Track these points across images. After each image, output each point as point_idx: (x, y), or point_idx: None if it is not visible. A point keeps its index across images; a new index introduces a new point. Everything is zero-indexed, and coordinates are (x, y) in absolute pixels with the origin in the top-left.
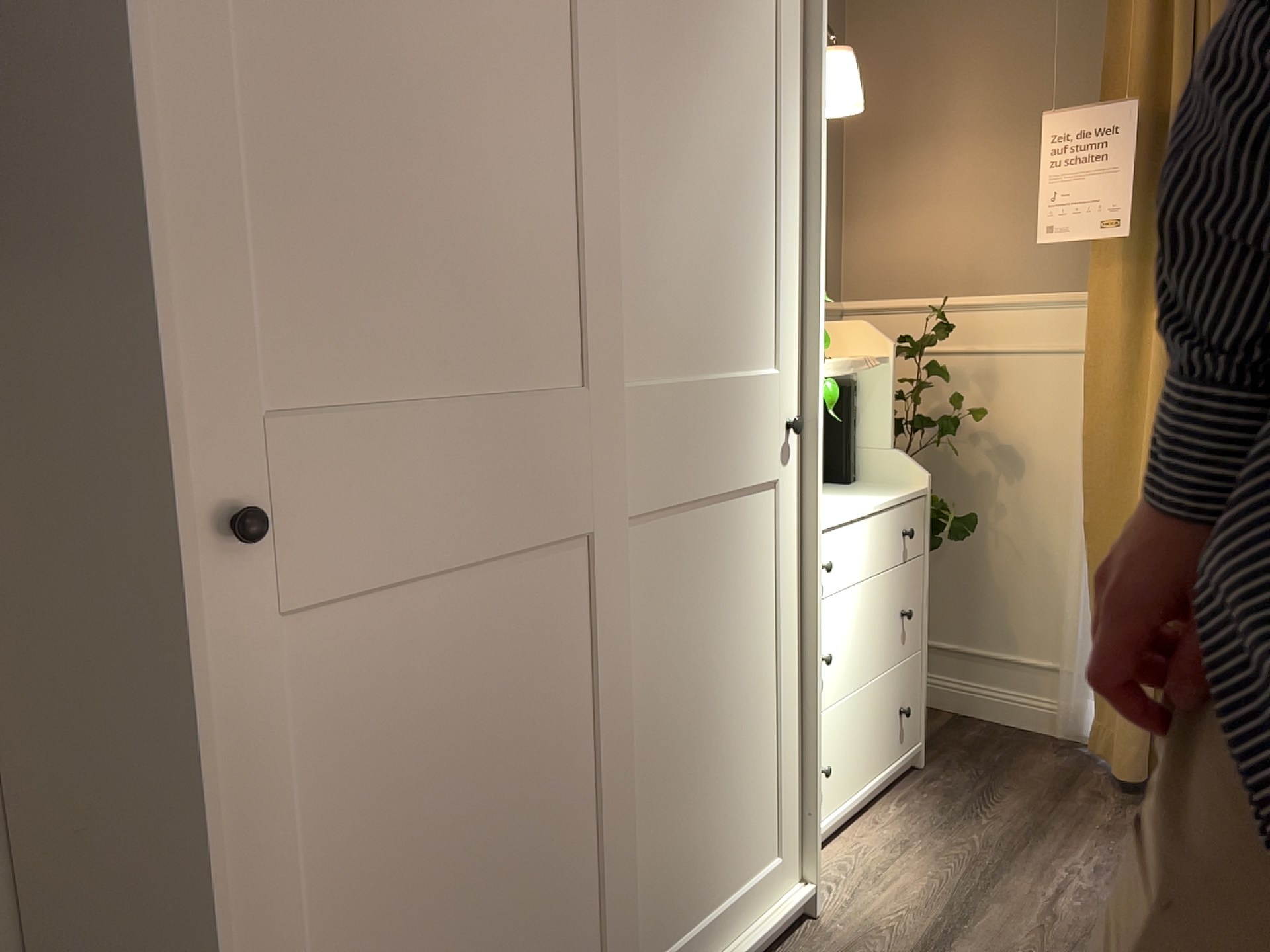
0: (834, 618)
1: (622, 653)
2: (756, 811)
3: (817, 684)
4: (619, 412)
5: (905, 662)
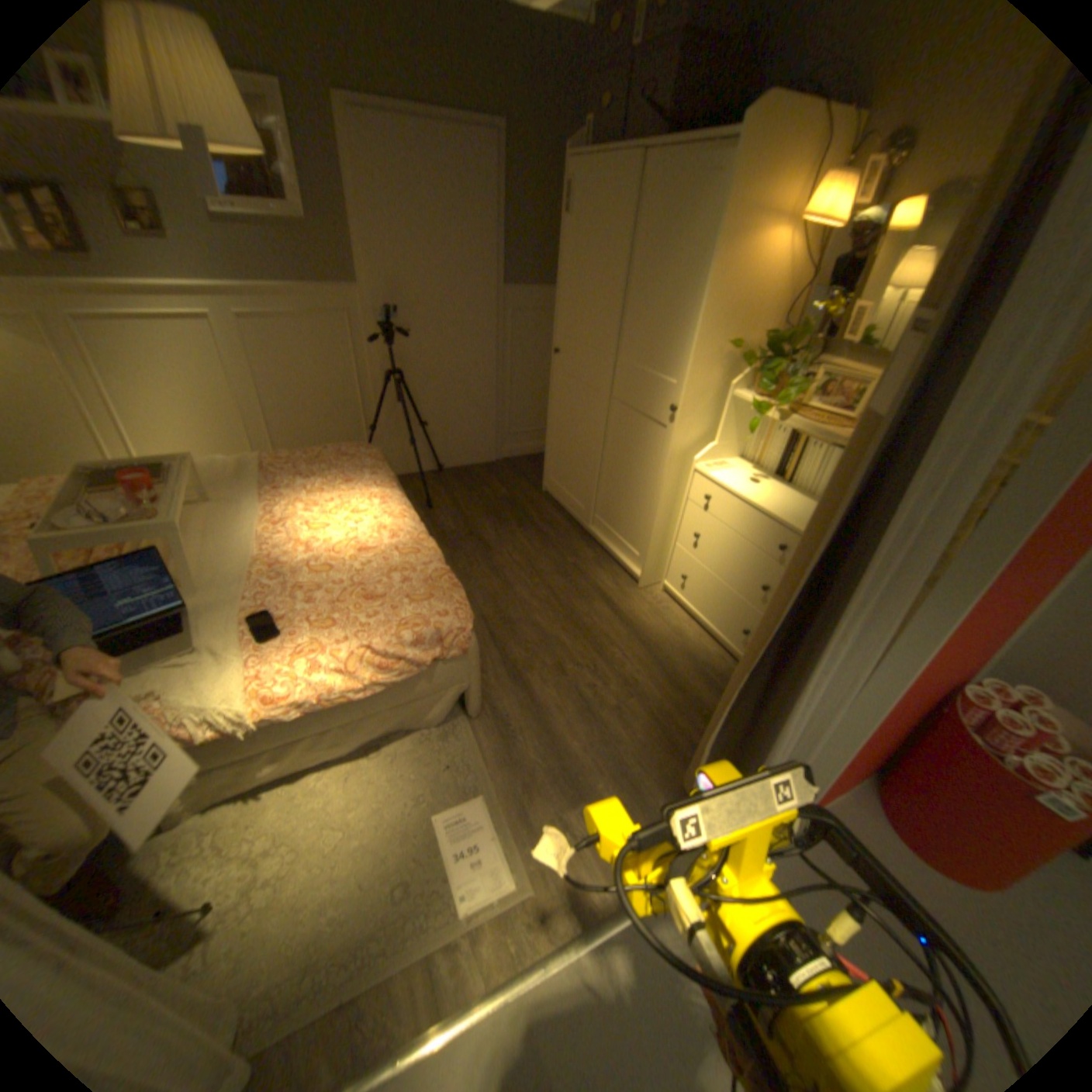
0: (711, 526)
1: (606, 431)
2: (635, 528)
3: (657, 512)
4: (616, 365)
5: (760, 611)
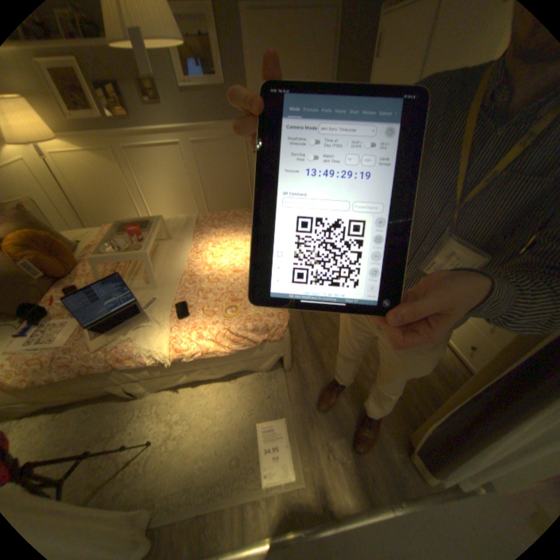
0: None
1: None
2: None
3: None
4: None
5: (487, 337)
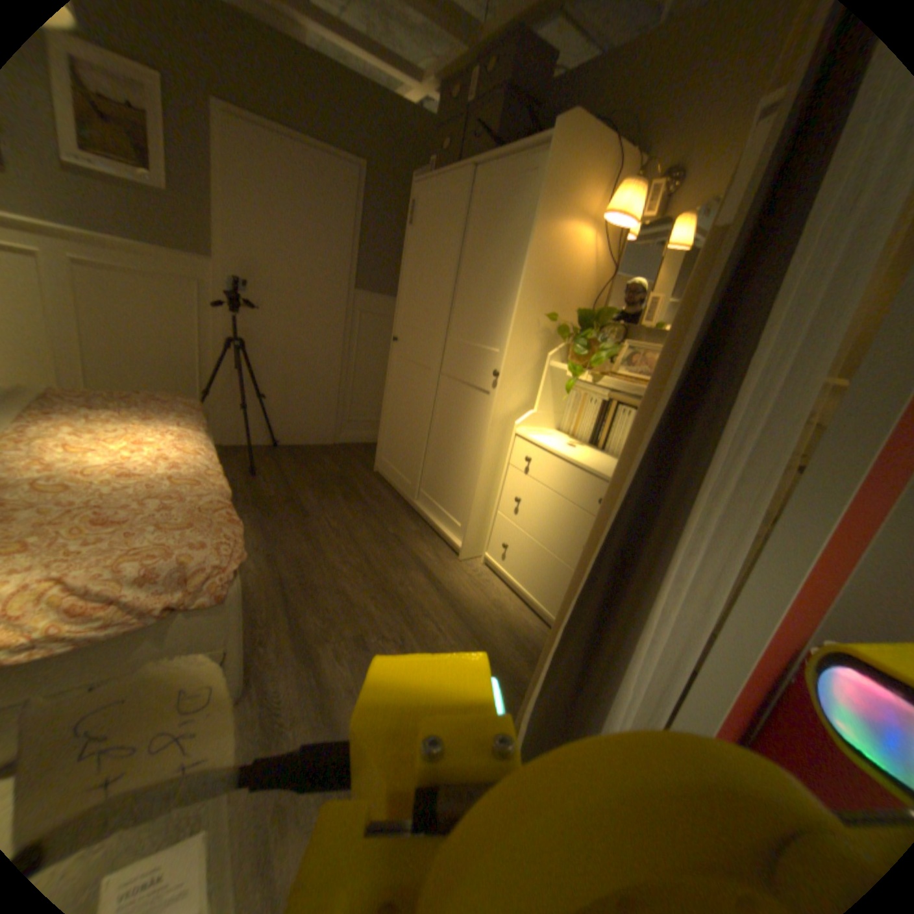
0: (532, 488)
1: (435, 405)
2: (458, 497)
3: (479, 476)
4: (445, 343)
5: None
